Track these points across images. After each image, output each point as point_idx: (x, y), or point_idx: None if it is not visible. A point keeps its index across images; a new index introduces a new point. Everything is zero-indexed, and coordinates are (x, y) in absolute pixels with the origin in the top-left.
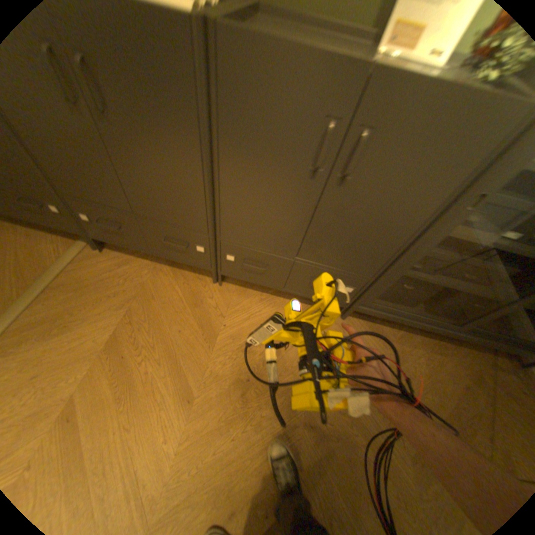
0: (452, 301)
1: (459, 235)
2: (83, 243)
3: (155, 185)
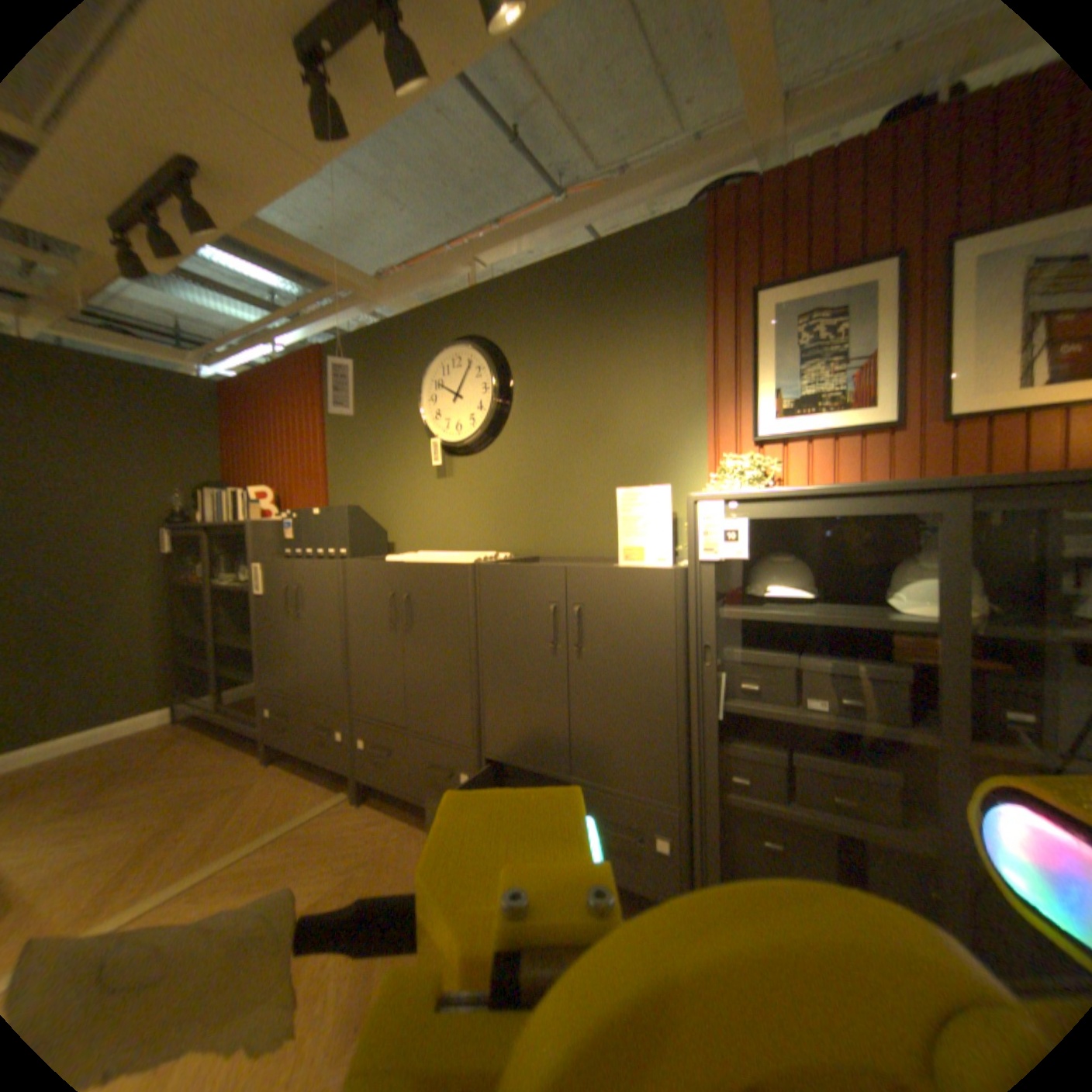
0: (876, 882)
1: (746, 708)
2: (343, 794)
3: (432, 686)
